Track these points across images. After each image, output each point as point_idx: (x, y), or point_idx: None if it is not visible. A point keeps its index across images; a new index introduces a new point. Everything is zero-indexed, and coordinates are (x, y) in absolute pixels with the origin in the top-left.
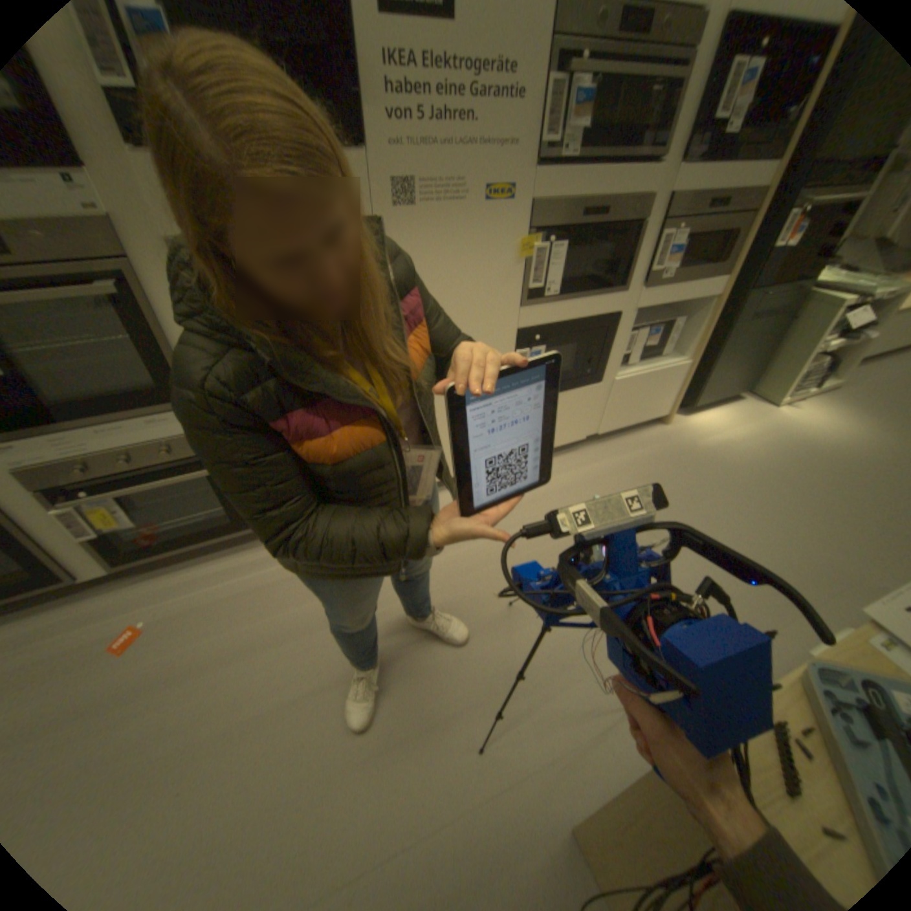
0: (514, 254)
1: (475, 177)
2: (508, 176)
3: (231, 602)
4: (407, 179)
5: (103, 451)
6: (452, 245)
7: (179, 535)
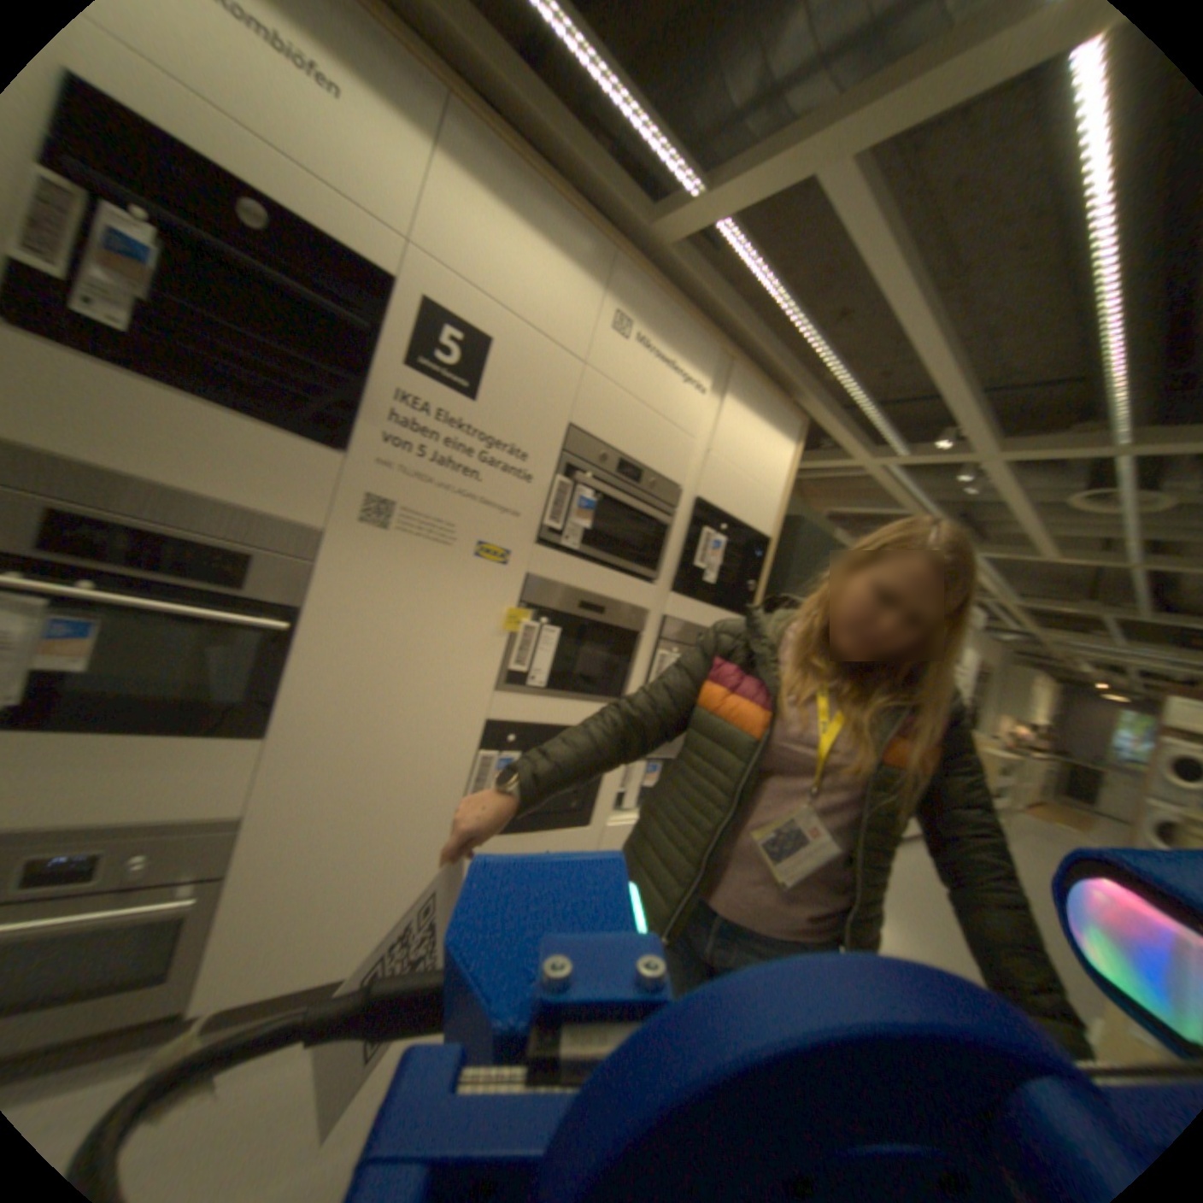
0: (495, 622)
1: (465, 529)
2: (502, 542)
3: None
4: (384, 501)
5: None
6: (420, 588)
7: None
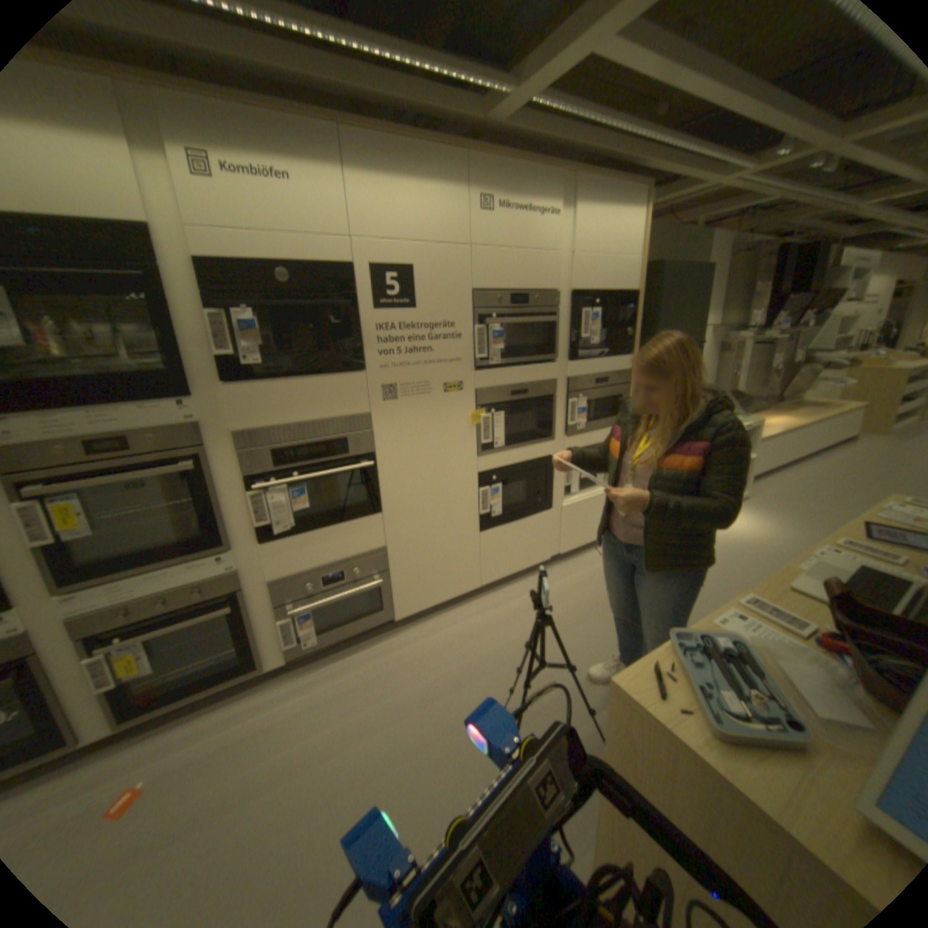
0: (468, 423)
1: (436, 381)
2: (457, 378)
3: (234, 749)
4: (392, 385)
5: (146, 597)
6: (424, 421)
7: (186, 684)
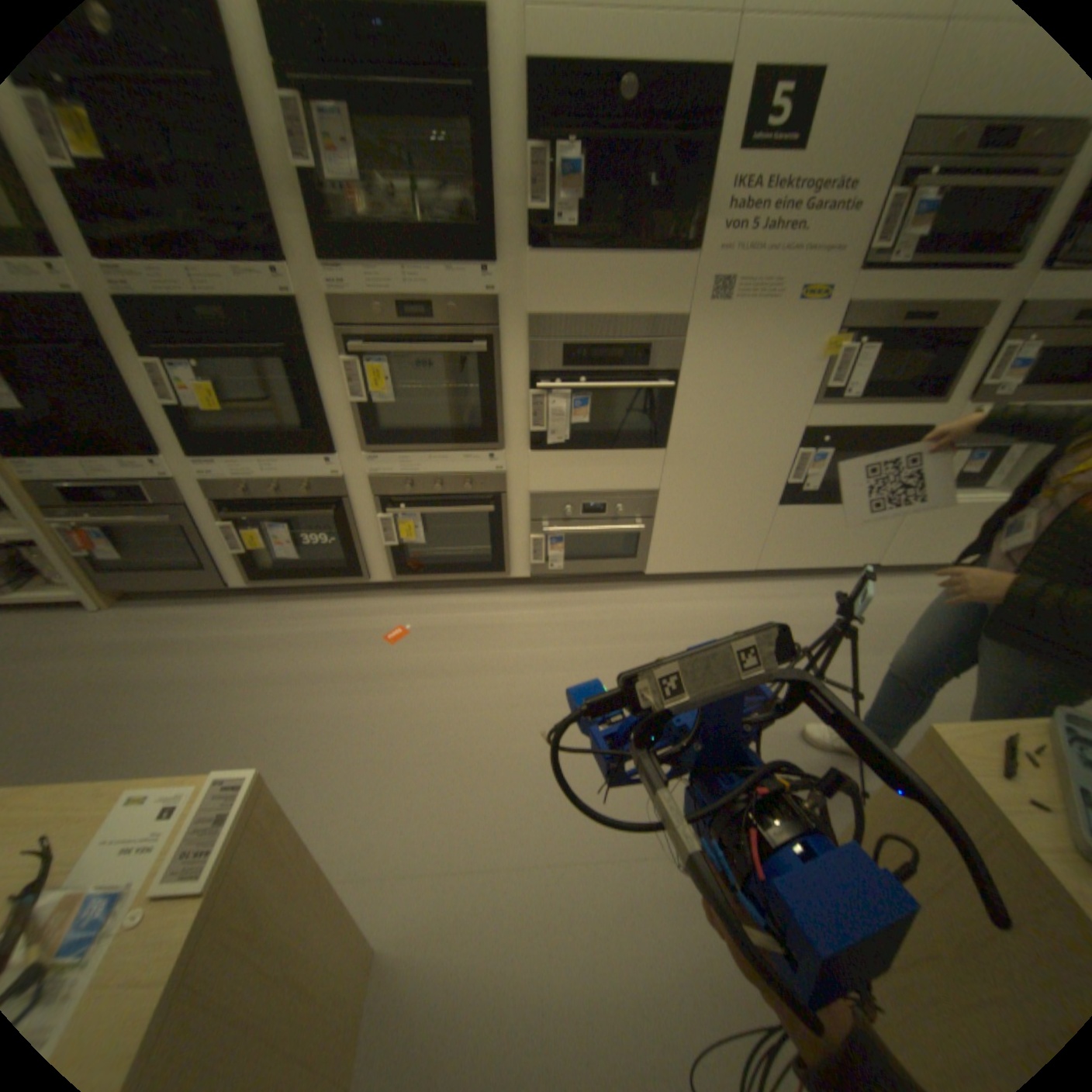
0: (819, 352)
1: (794, 279)
2: (829, 279)
3: (479, 631)
4: (730, 279)
5: (429, 475)
6: (757, 338)
7: (448, 564)
